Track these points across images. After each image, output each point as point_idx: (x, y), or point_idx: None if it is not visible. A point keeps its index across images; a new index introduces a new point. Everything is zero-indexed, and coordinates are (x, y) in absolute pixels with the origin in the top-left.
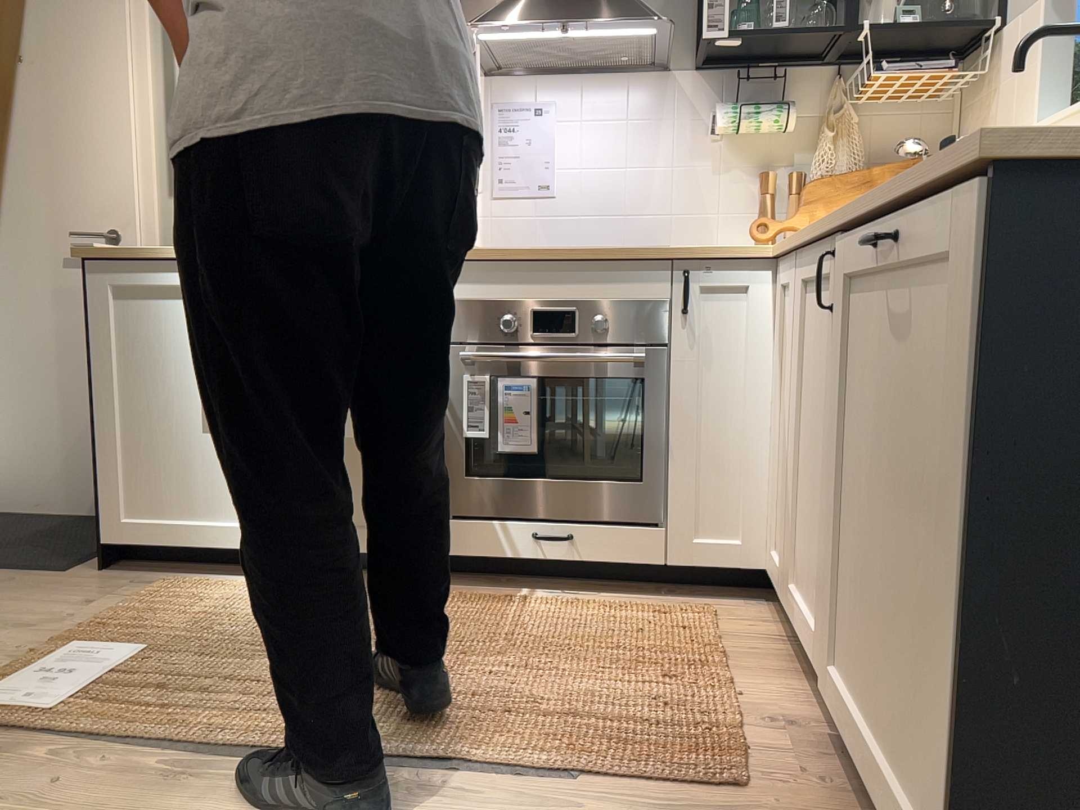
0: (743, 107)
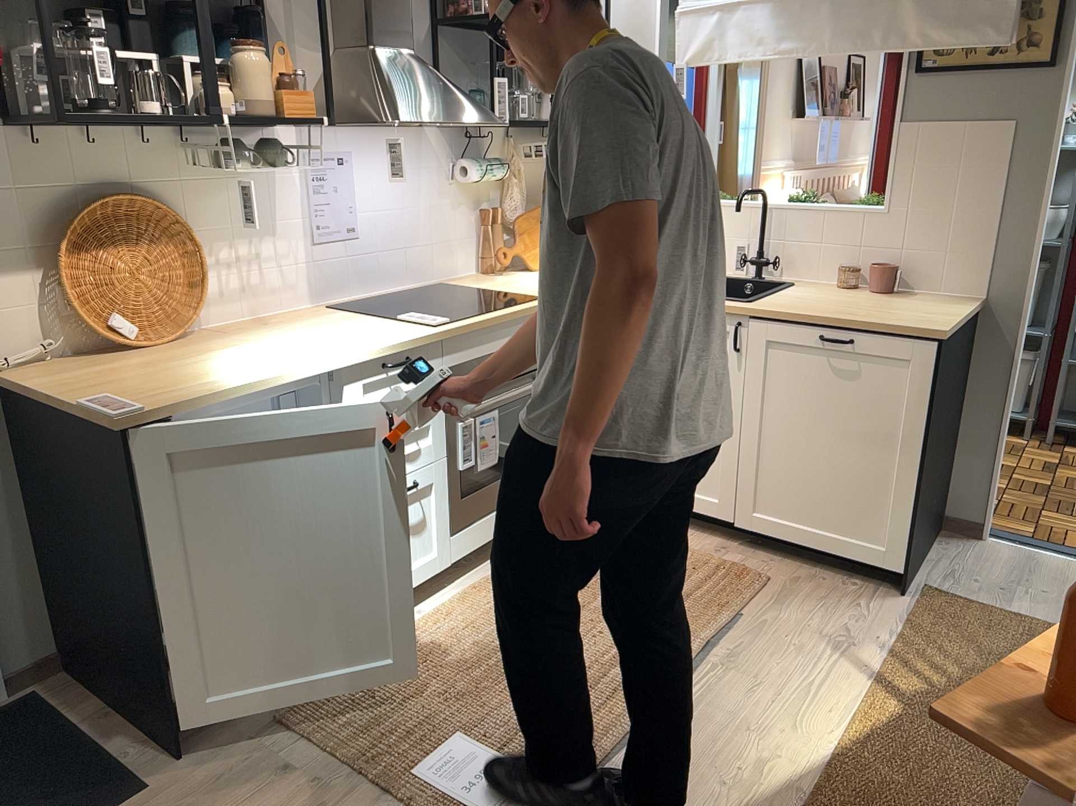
0: (484, 163)
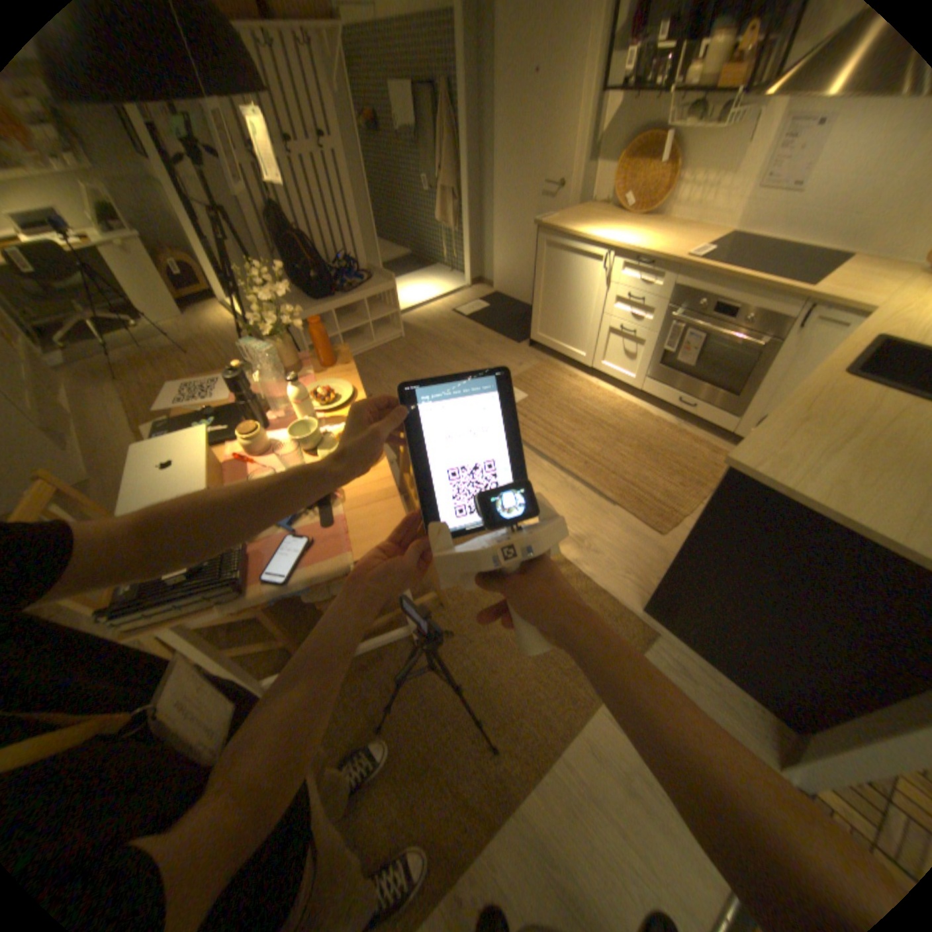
0: None
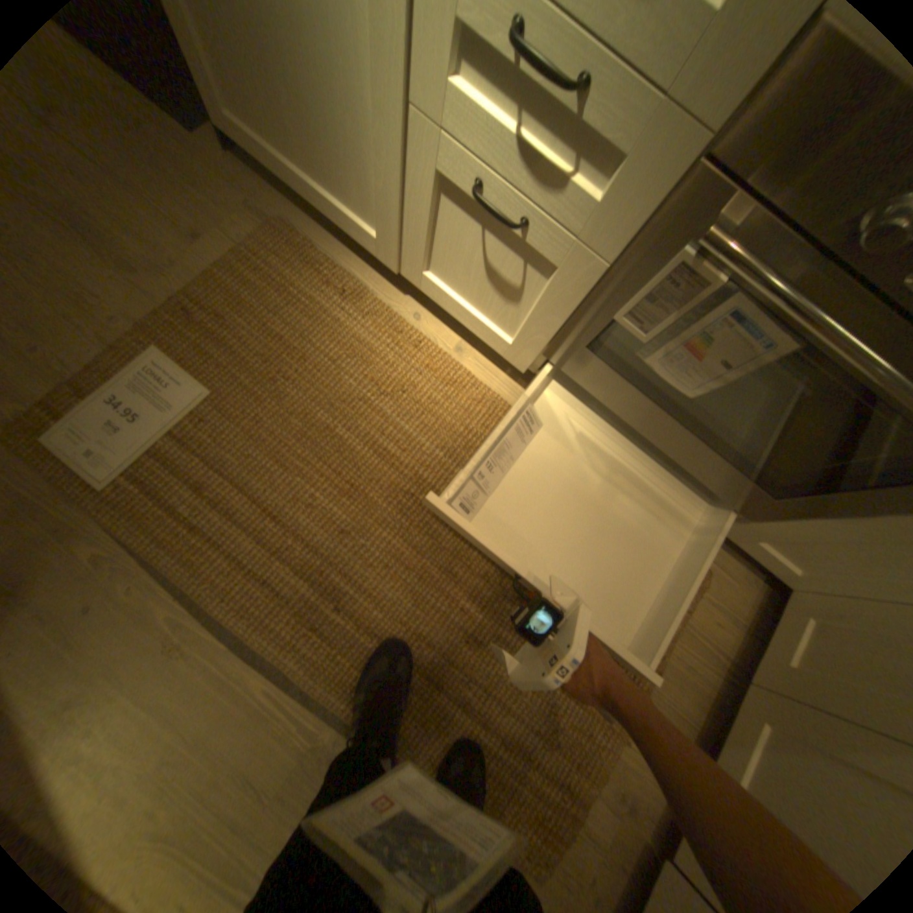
0: None
